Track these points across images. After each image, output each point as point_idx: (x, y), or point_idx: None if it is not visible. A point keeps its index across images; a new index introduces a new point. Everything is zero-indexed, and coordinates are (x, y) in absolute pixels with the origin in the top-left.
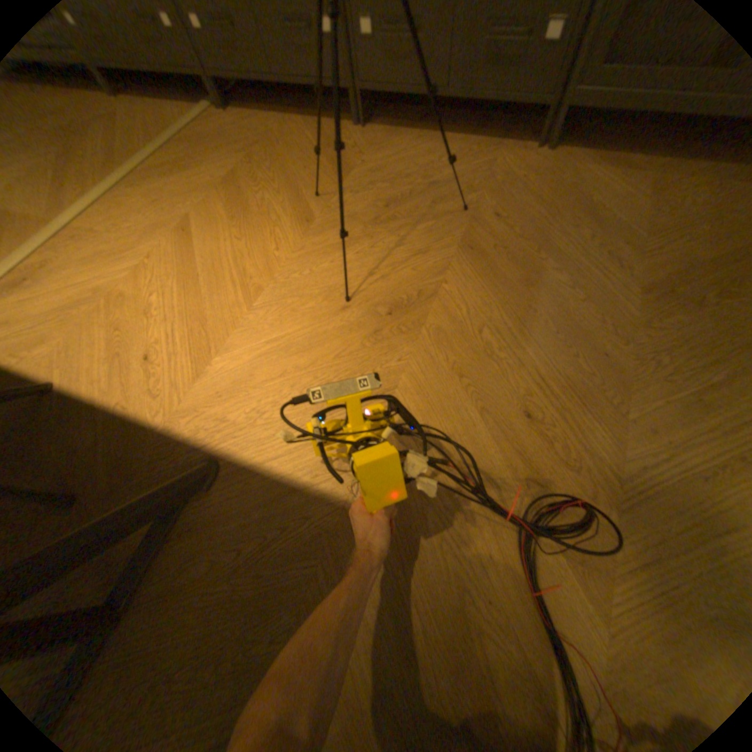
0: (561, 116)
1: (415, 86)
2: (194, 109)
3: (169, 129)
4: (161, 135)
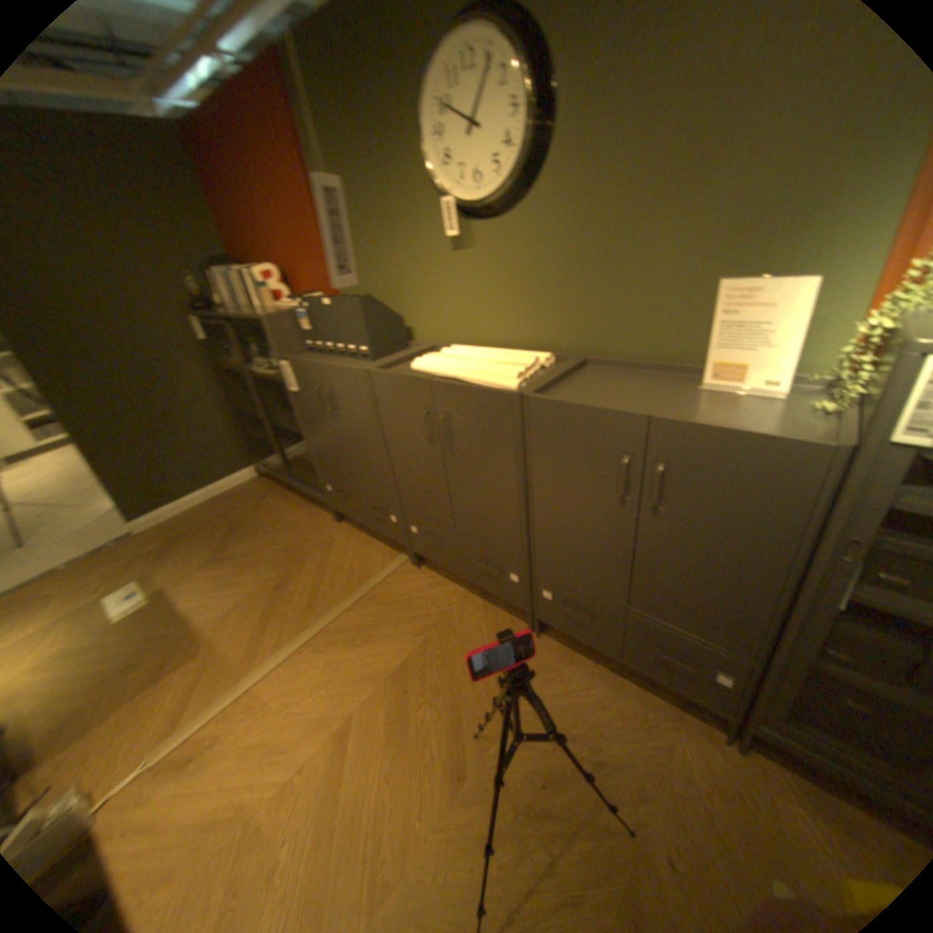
0: (747, 738)
1: (589, 643)
2: (393, 559)
3: (366, 580)
4: (358, 585)
